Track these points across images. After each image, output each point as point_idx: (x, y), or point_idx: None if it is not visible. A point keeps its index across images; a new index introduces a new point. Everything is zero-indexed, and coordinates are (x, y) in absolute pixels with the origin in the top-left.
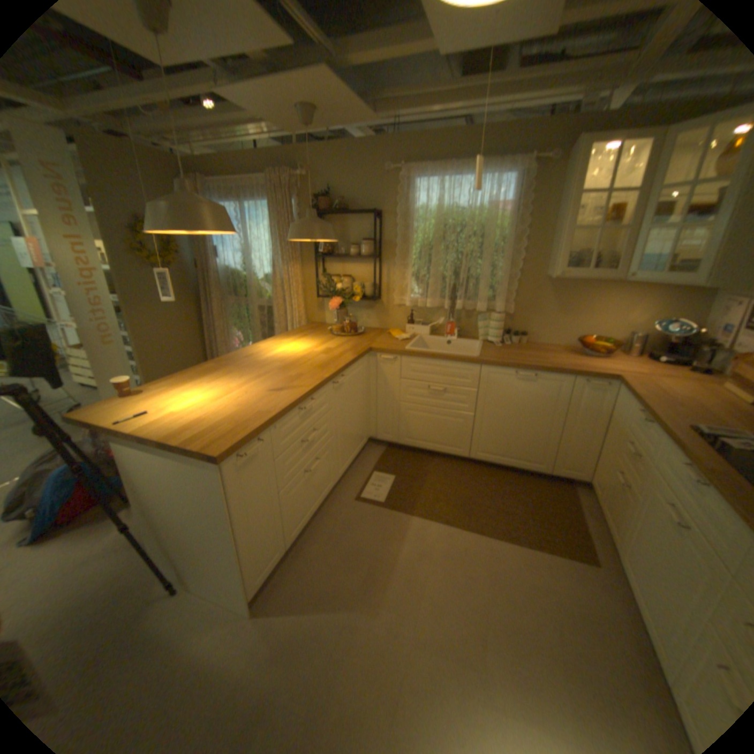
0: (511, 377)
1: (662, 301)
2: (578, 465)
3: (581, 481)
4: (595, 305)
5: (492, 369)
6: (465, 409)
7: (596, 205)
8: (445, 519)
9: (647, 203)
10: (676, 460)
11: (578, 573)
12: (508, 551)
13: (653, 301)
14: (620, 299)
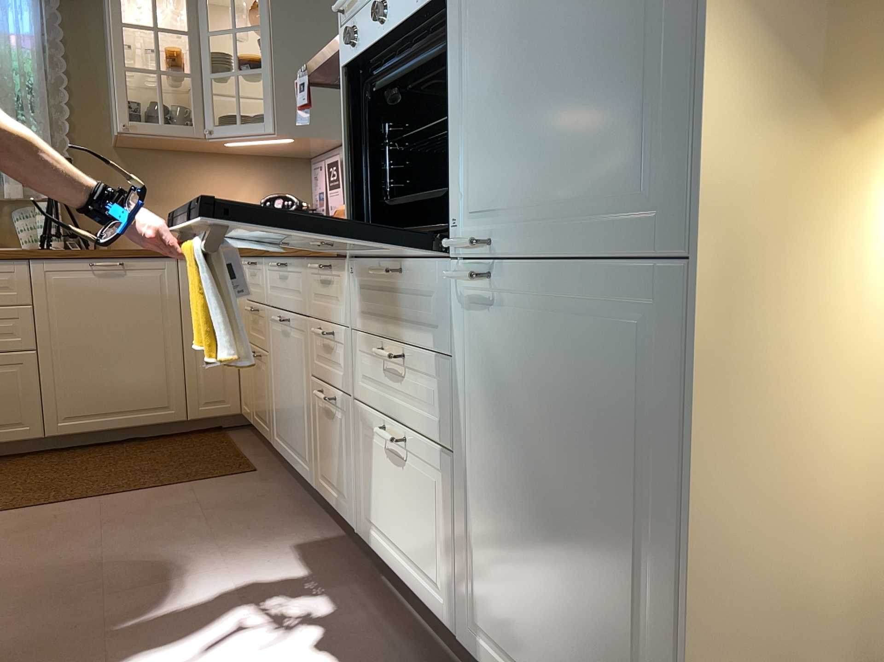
0: (87, 274)
1: (263, 181)
2: (217, 391)
3: (227, 414)
4: (190, 188)
5: (51, 264)
6: (17, 345)
7: (149, 52)
8: (10, 506)
9: (202, 51)
10: (272, 274)
11: (230, 482)
12: (129, 498)
13: (254, 181)
14: (218, 180)
